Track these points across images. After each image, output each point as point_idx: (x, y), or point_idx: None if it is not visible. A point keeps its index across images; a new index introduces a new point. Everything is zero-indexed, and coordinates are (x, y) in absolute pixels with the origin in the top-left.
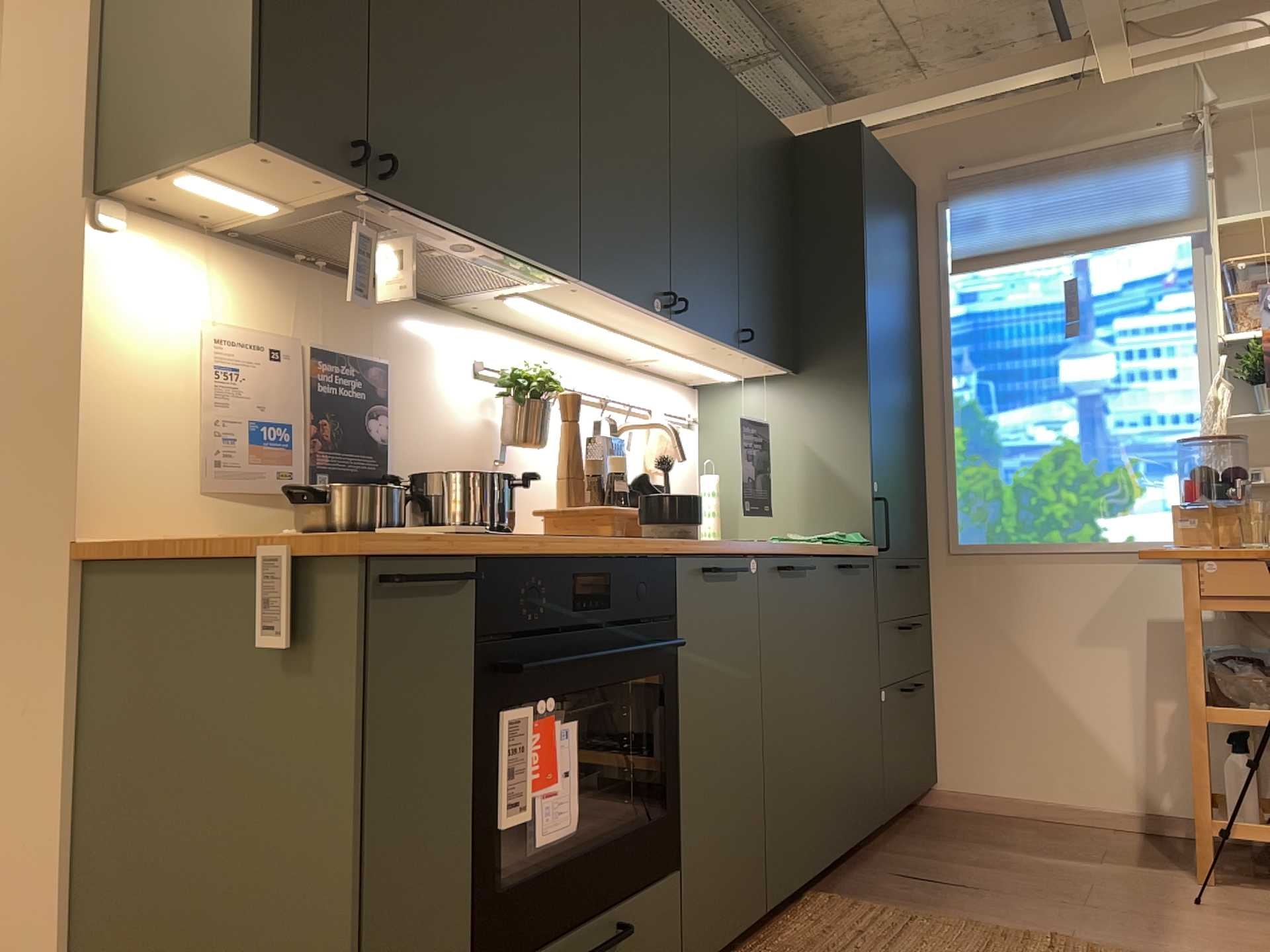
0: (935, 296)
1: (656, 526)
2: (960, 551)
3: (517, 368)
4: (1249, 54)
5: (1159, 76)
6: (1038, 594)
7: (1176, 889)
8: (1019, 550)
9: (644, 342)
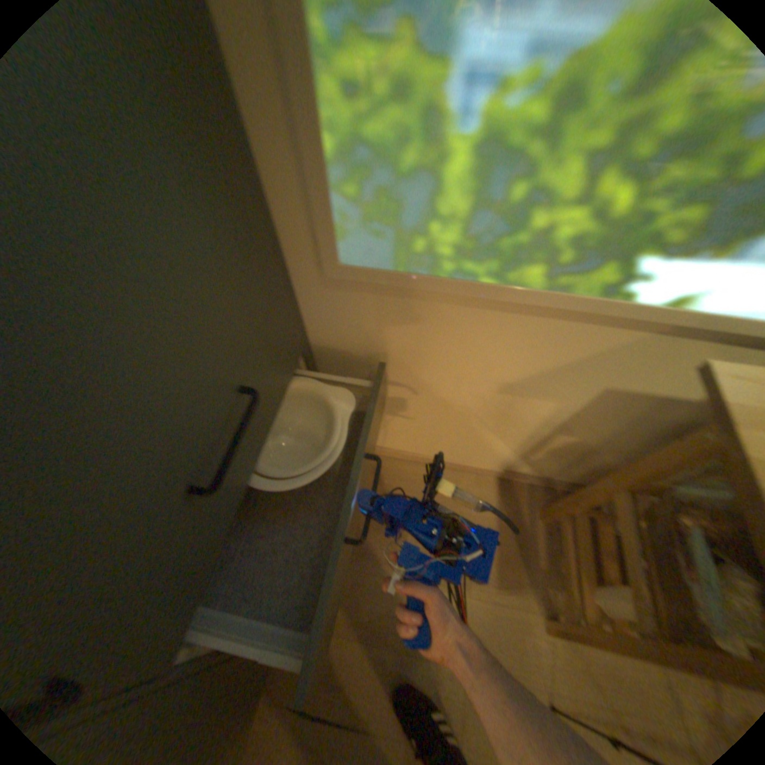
0: None
1: None
2: (343, 274)
3: None
4: None
5: None
6: (468, 344)
7: (532, 663)
8: (455, 290)
9: None
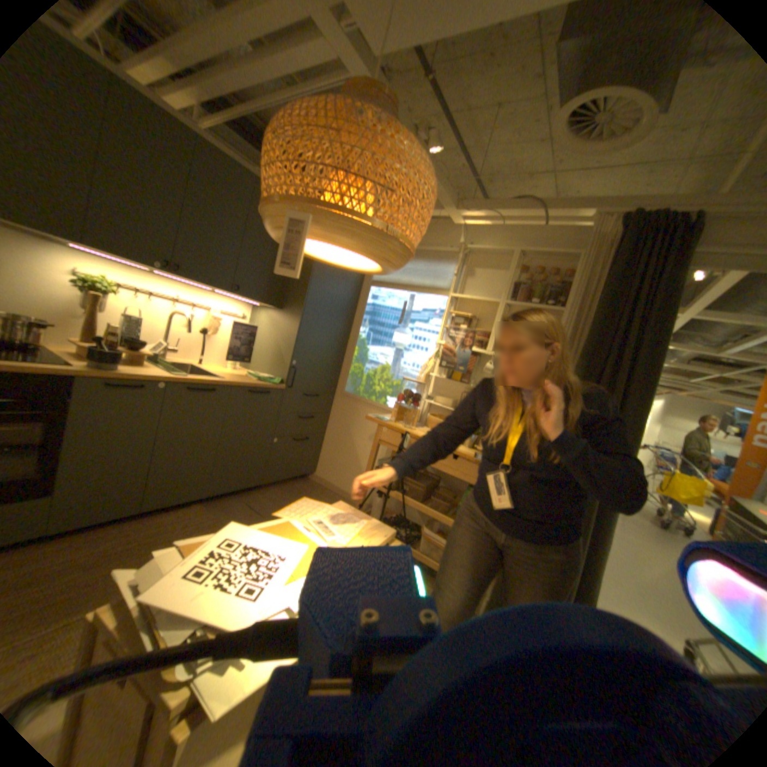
0: (364, 291)
1: (84, 360)
2: (343, 393)
3: (88, 277)
4: (495, 224)
5: (462, 223)
6: (362, 416)
7: None
8: (361, 399)
9: (181, 279)
